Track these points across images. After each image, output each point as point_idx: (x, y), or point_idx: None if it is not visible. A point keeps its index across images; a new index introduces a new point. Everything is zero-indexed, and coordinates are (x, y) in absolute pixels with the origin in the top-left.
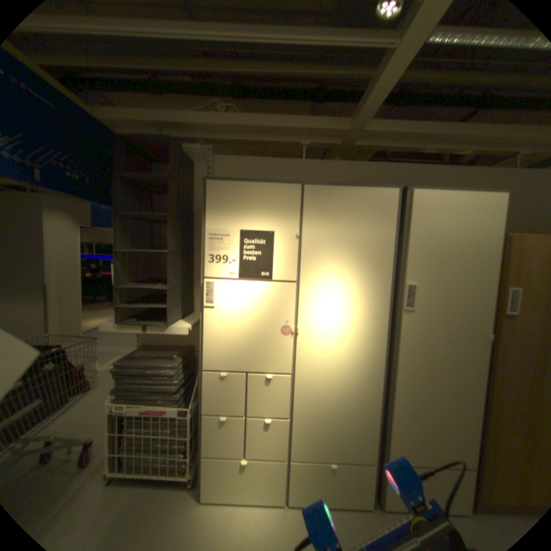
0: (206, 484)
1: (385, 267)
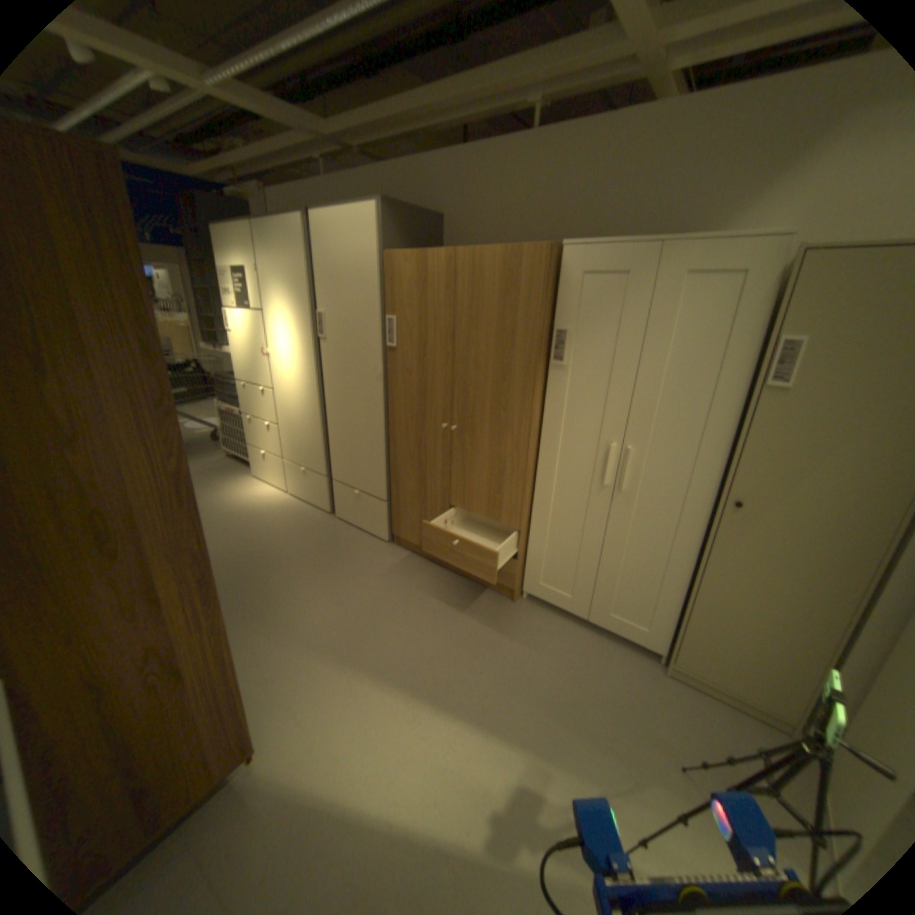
0: (253, 463)
1: (305, 296)
